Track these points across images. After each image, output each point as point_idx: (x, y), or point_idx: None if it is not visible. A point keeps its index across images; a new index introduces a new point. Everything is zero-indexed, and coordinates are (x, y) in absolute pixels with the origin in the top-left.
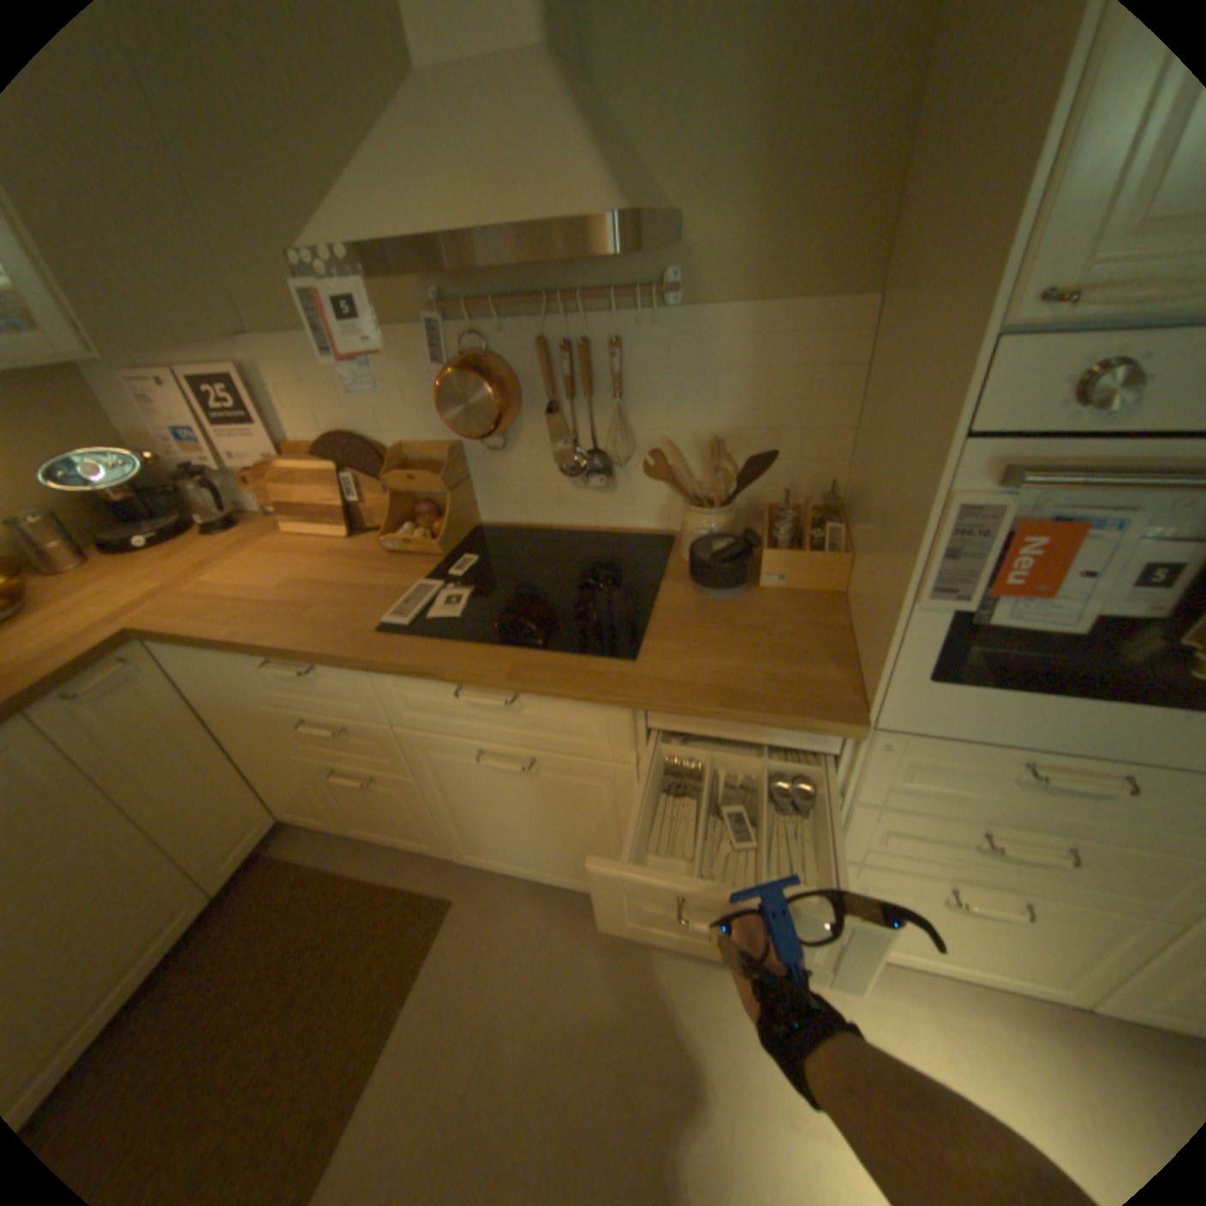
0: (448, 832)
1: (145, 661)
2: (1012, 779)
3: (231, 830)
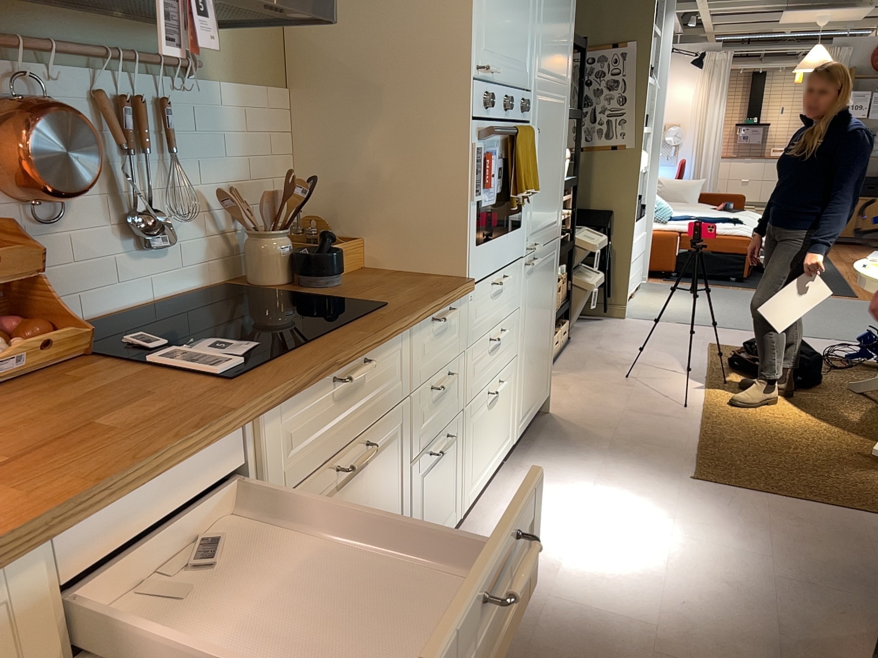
0: None
1: None
2: (490, 295)
3: None
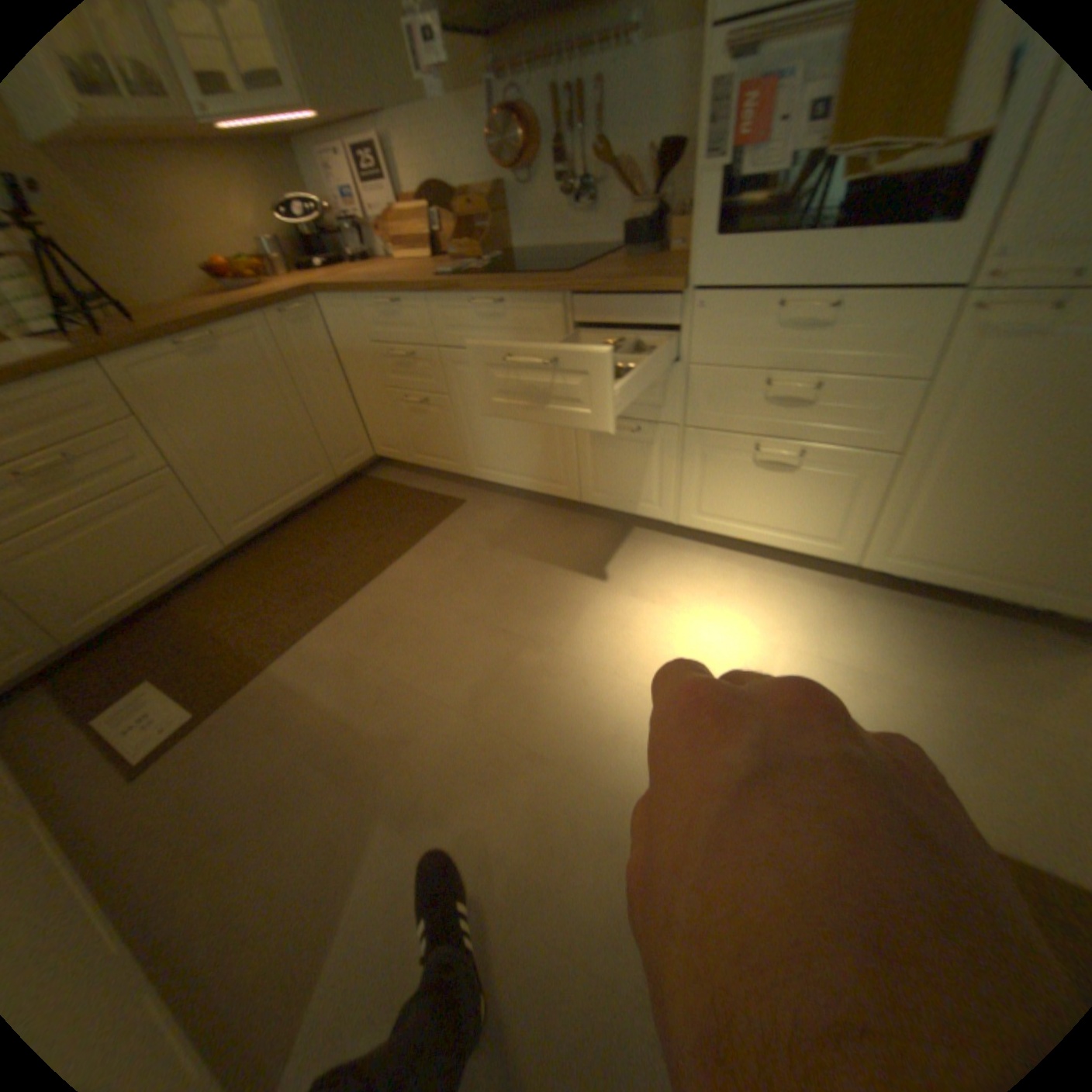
0: (465, 443)
1: (314, 309)
2: (772, 317)
3: (349, 441)
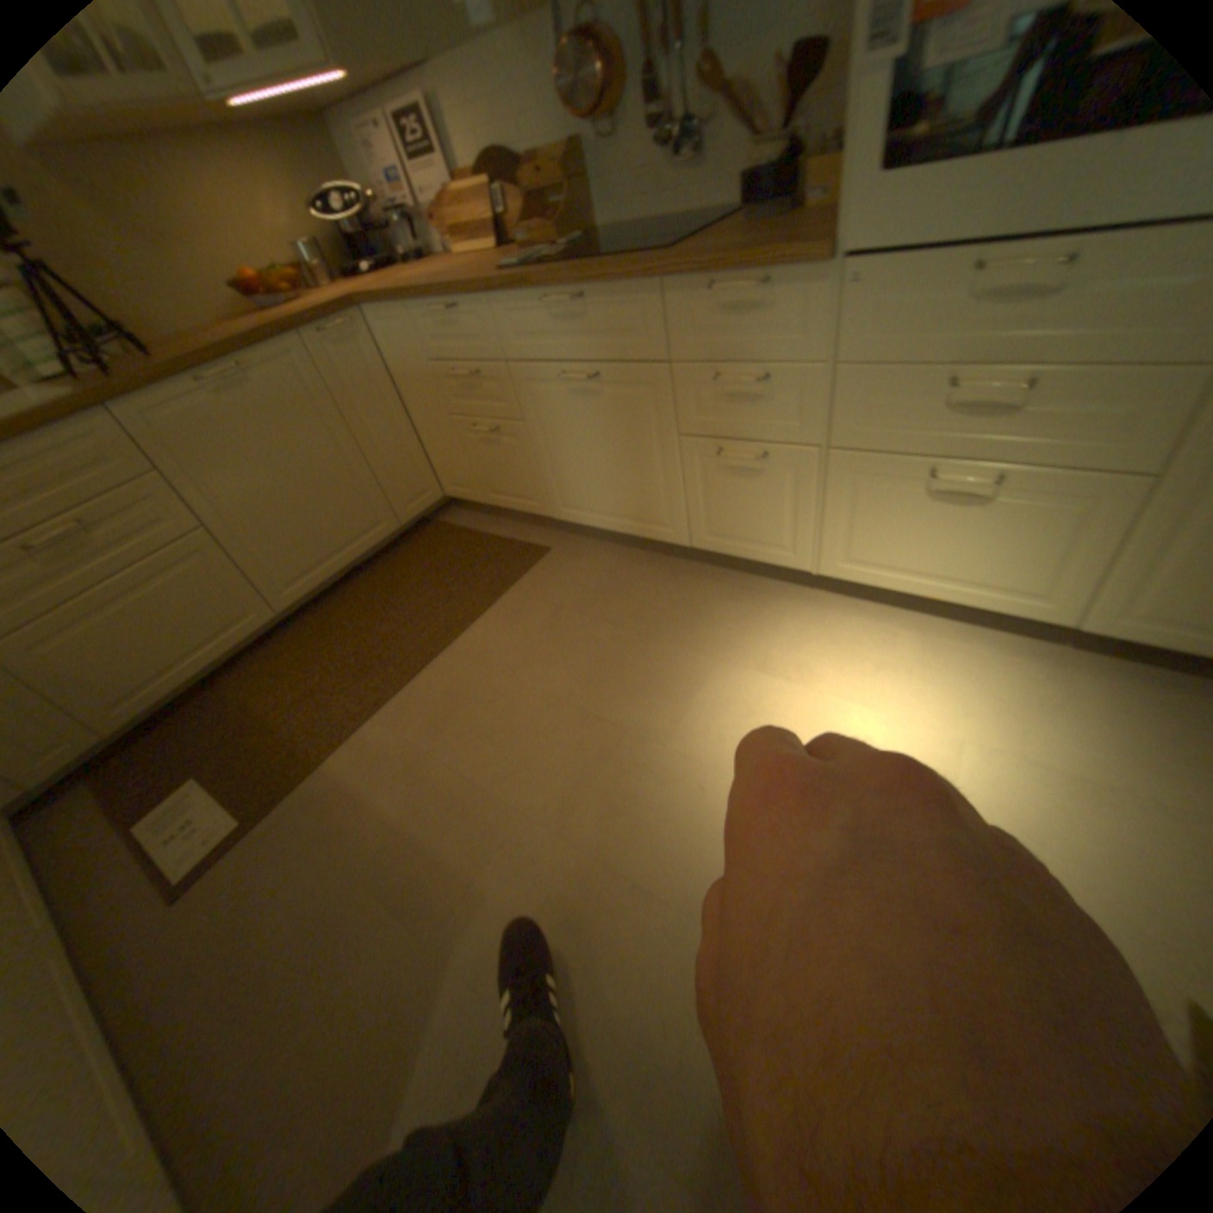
0: (547, 480)
1: (361, 326)
2: (963, 289)
3: (413, 483)
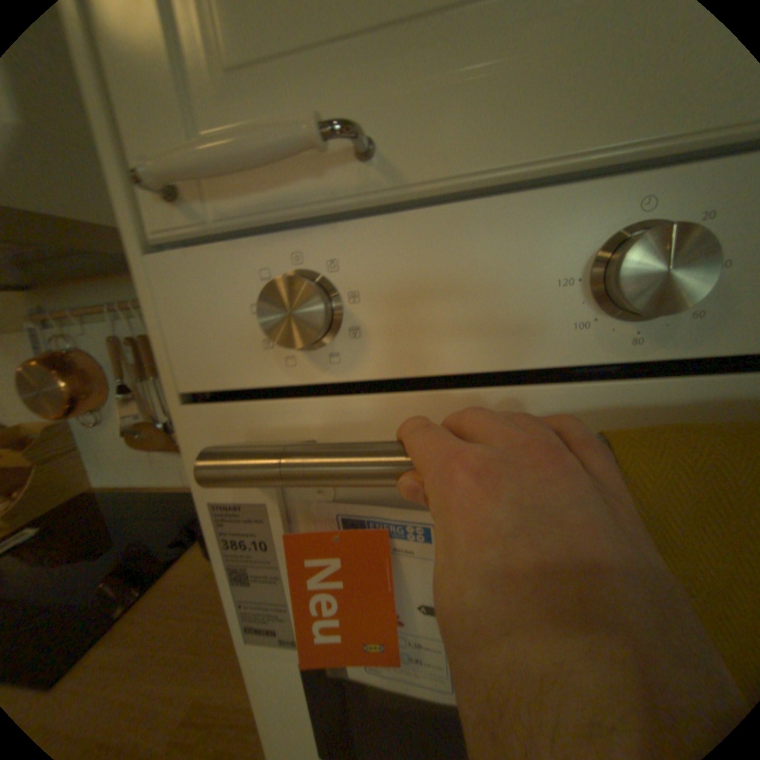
0: None
1: None
2: None
3: None
